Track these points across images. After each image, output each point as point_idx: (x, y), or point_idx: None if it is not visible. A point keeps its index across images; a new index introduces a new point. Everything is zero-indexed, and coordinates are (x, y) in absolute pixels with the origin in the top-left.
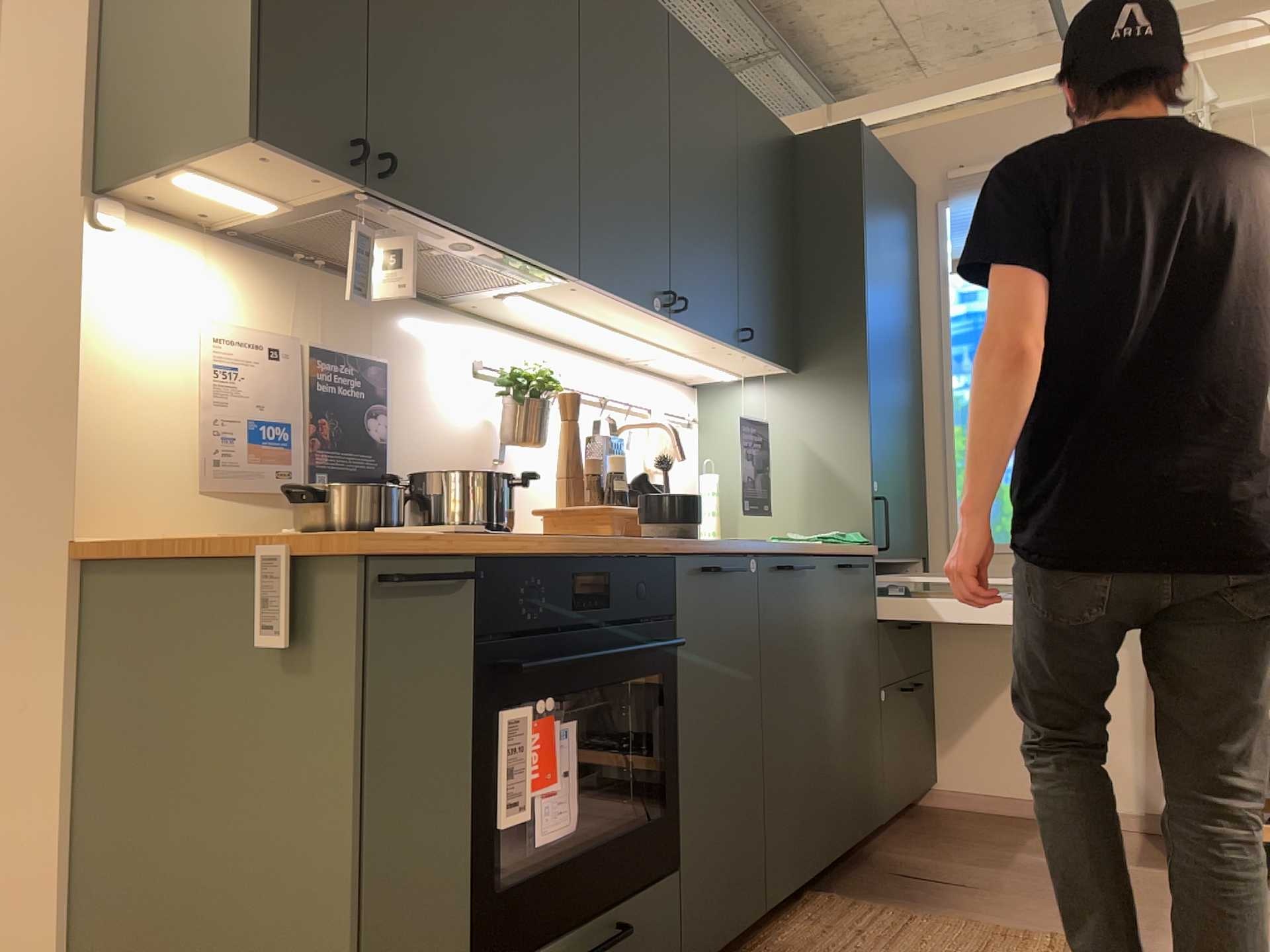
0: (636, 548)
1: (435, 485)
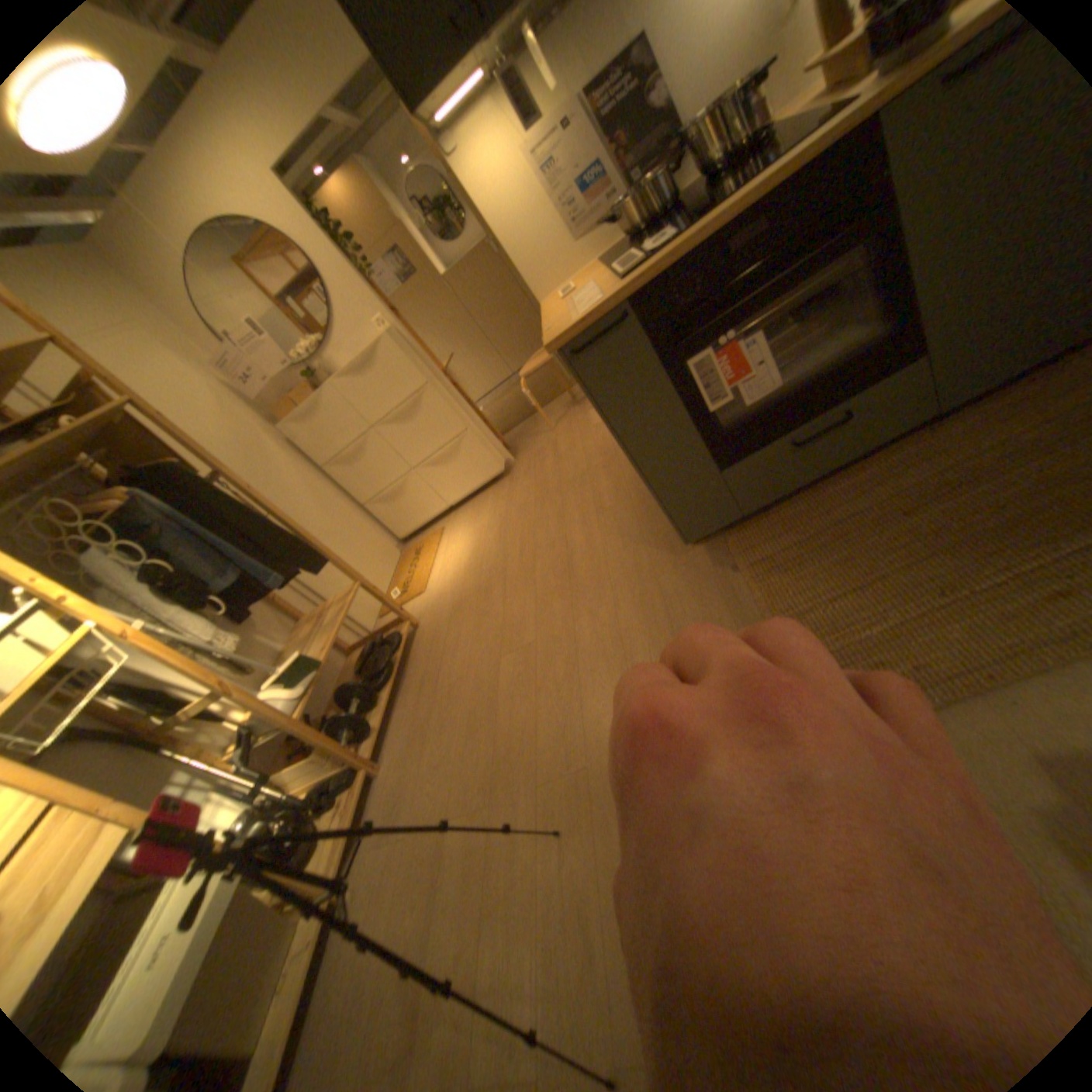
0: (806, 153)
1: (693, 133)
